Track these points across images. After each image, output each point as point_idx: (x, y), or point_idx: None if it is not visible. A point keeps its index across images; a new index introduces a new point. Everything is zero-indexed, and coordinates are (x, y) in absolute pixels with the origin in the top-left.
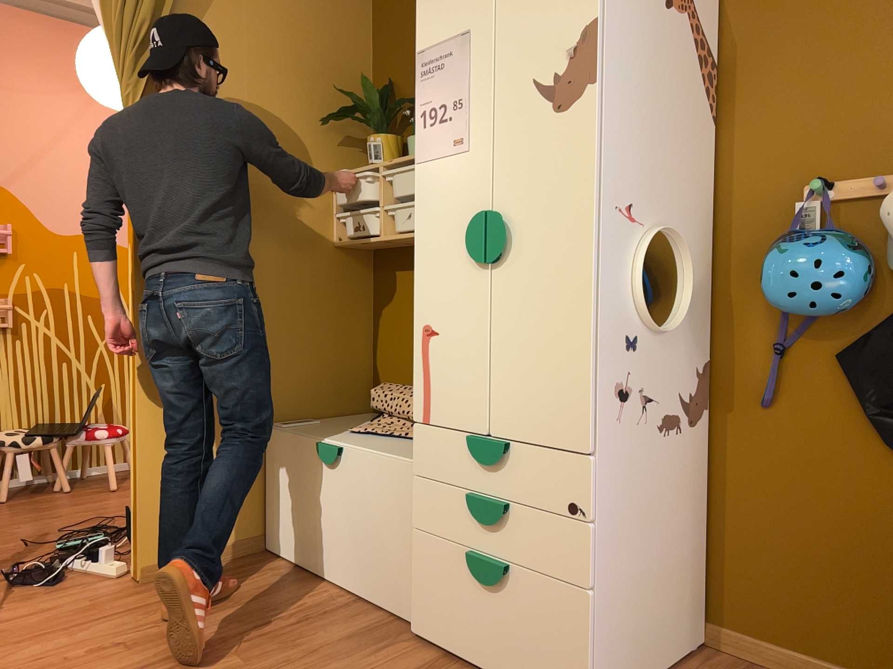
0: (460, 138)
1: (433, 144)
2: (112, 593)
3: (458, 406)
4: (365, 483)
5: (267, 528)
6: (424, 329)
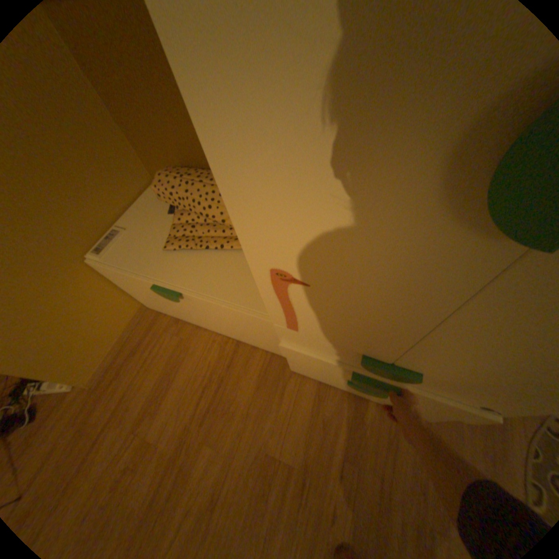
0: None
1: None
2: (81, 409)
3: (346, 338)
4: (219, 312)
5: (140, 298)
6: (275, 270)
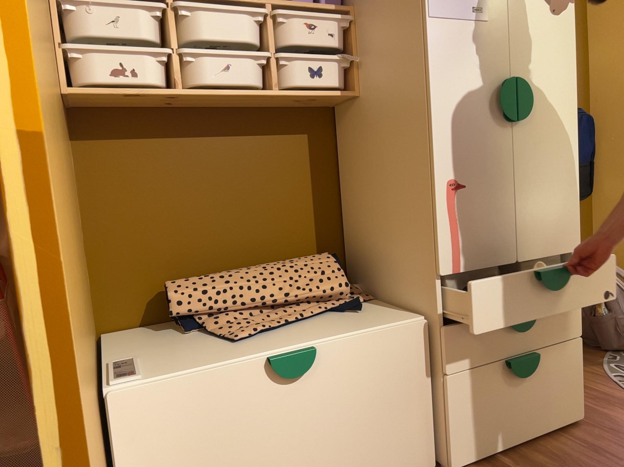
0: (479, 7)
1: (450, 4)
2: None
3: (490, 246)
4: (356, 372)
5: None
6: (450, 184)
